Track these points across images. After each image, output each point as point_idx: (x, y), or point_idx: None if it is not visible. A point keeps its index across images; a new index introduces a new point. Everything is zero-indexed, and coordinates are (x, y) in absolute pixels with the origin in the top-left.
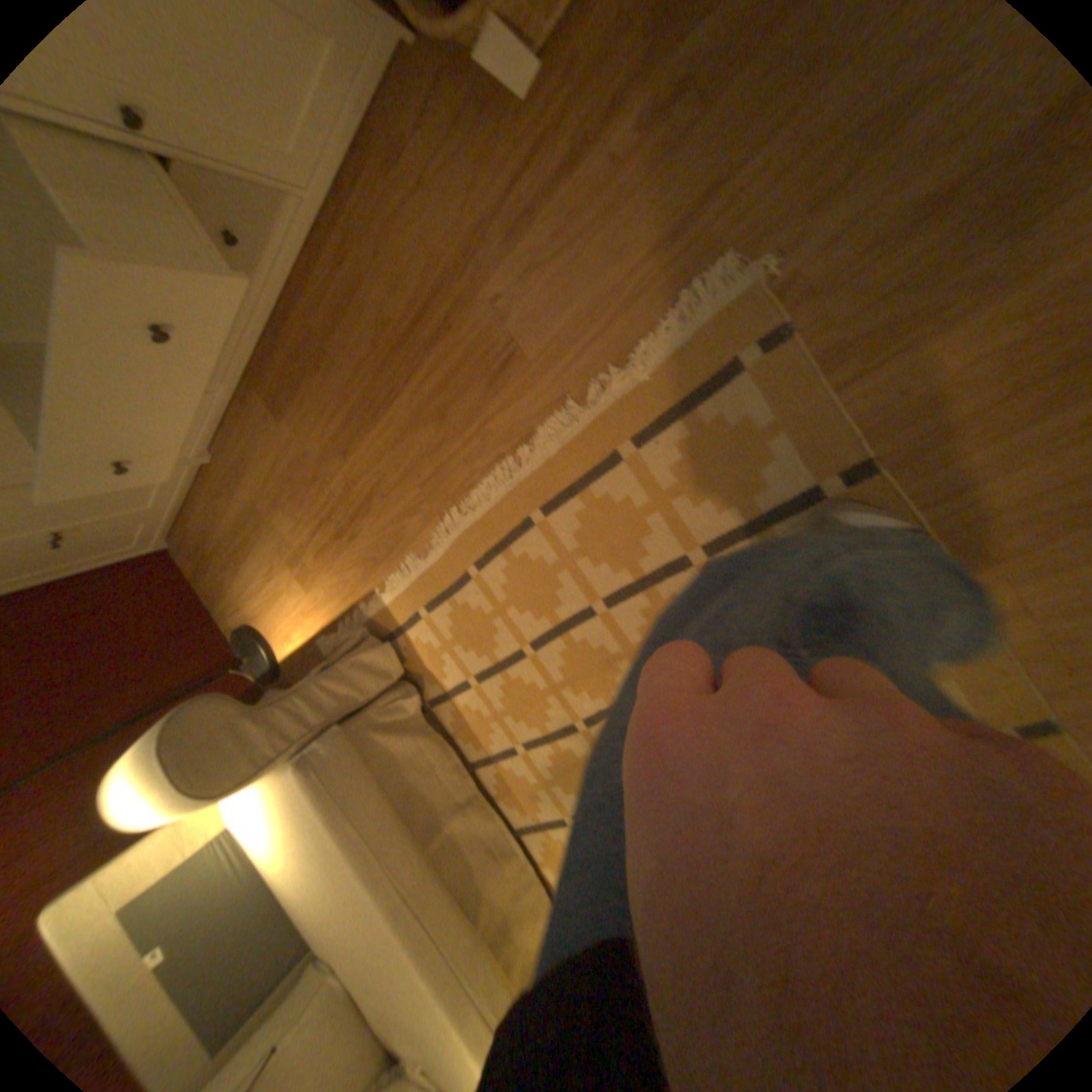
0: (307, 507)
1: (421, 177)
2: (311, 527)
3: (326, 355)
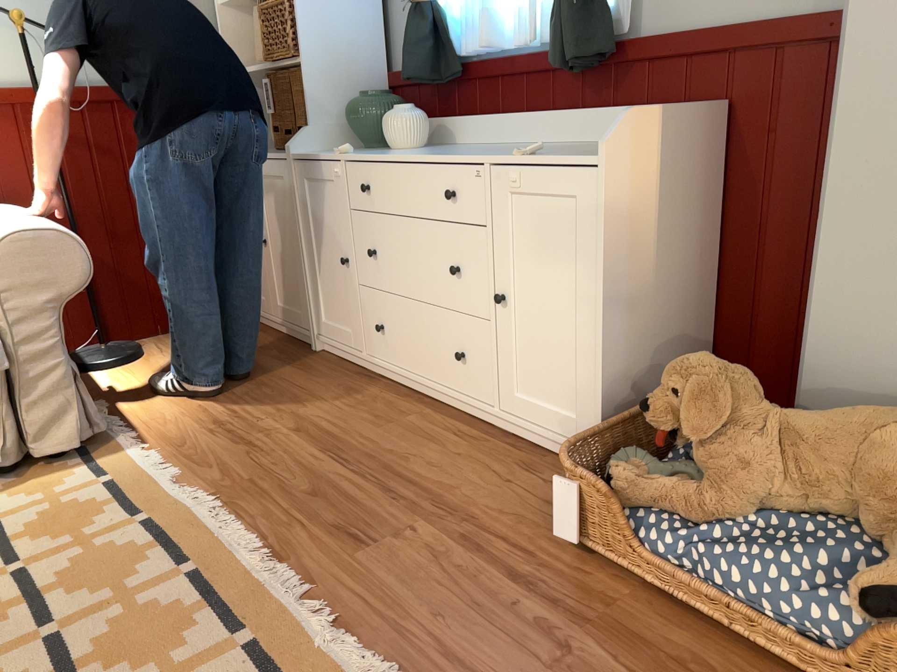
0: (249, 405)
1: (508, 484)
2: (228, 406)
3: (383, 424)
